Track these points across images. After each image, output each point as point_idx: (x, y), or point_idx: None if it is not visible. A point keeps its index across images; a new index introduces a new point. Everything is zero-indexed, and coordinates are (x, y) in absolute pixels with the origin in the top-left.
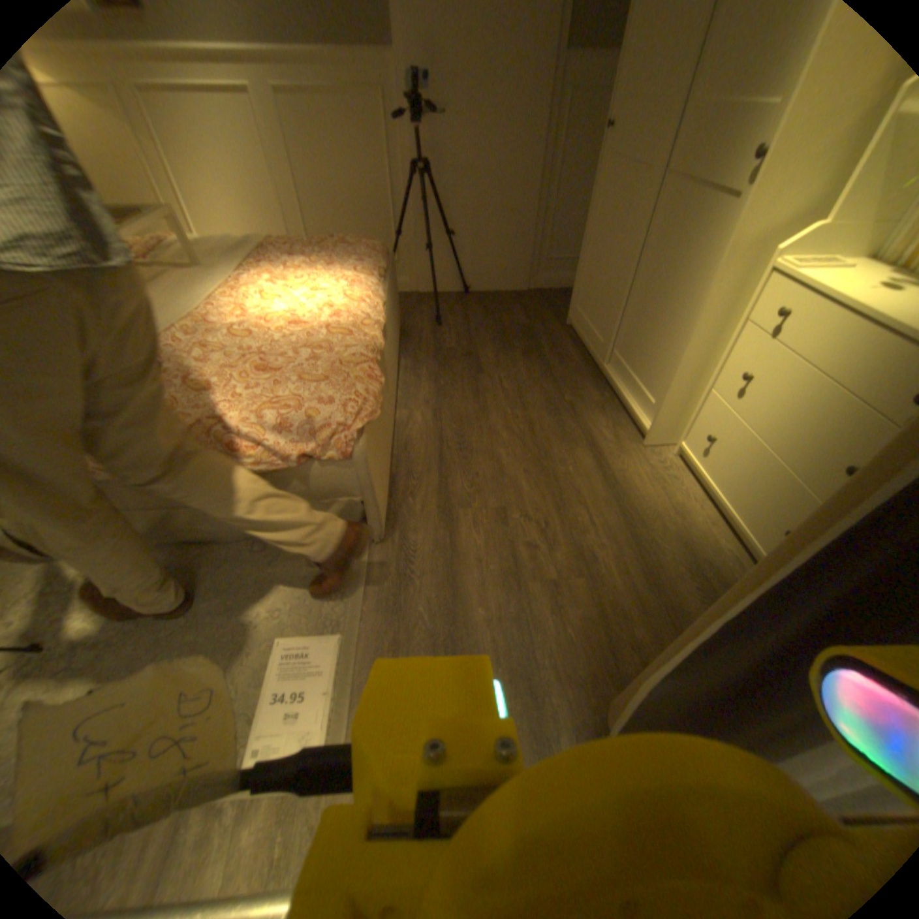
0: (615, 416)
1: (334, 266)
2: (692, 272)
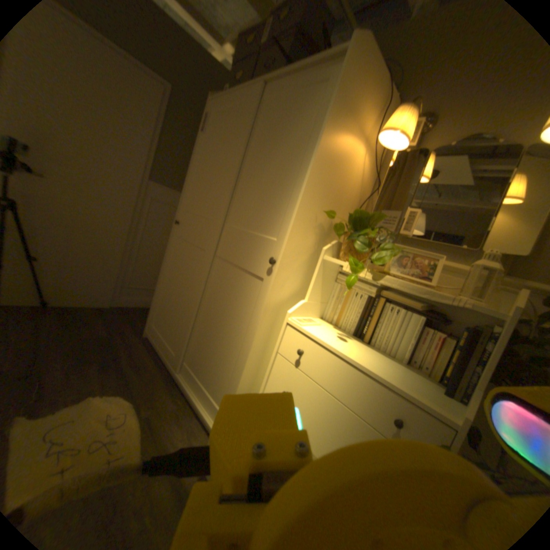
0: (186, 424)
1: None
2: (236, 317)
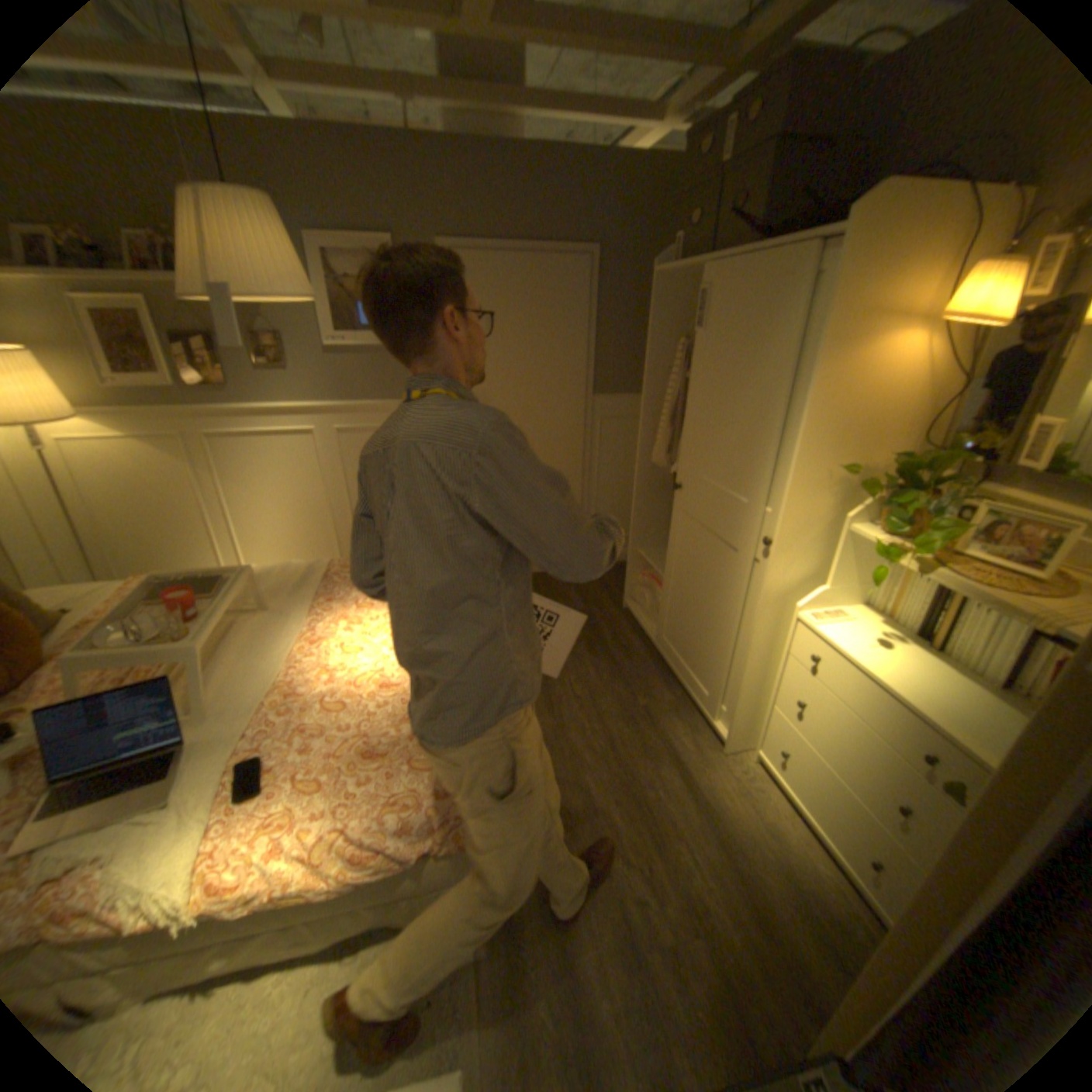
0: (690, 720)
1: None
2: (734, 604)
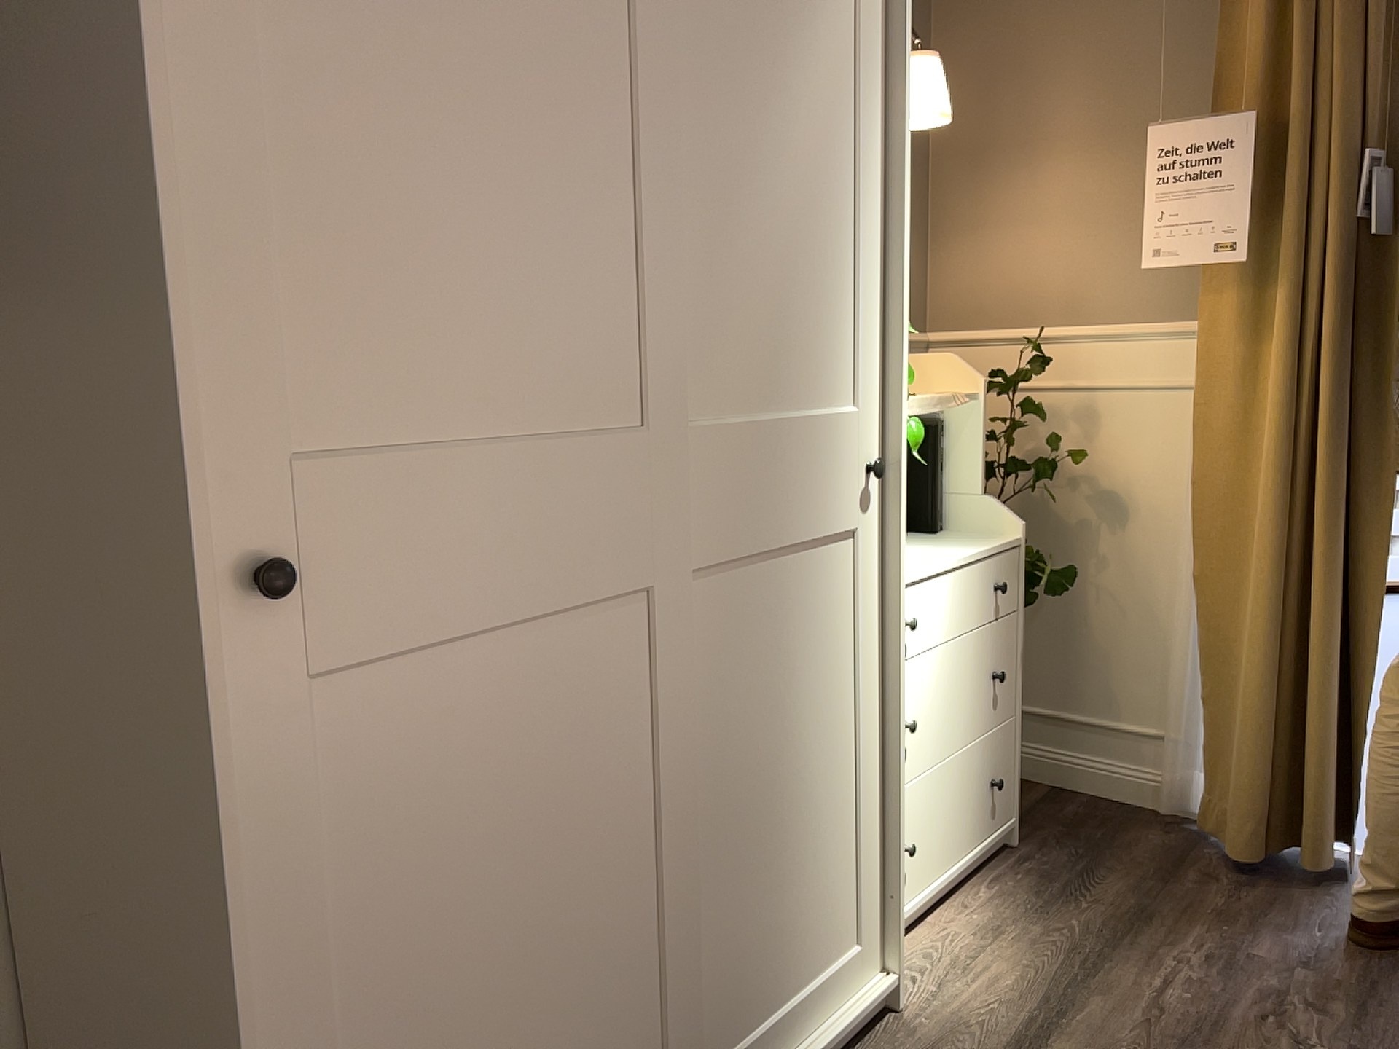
0: None
1: None
2: (824, 691)
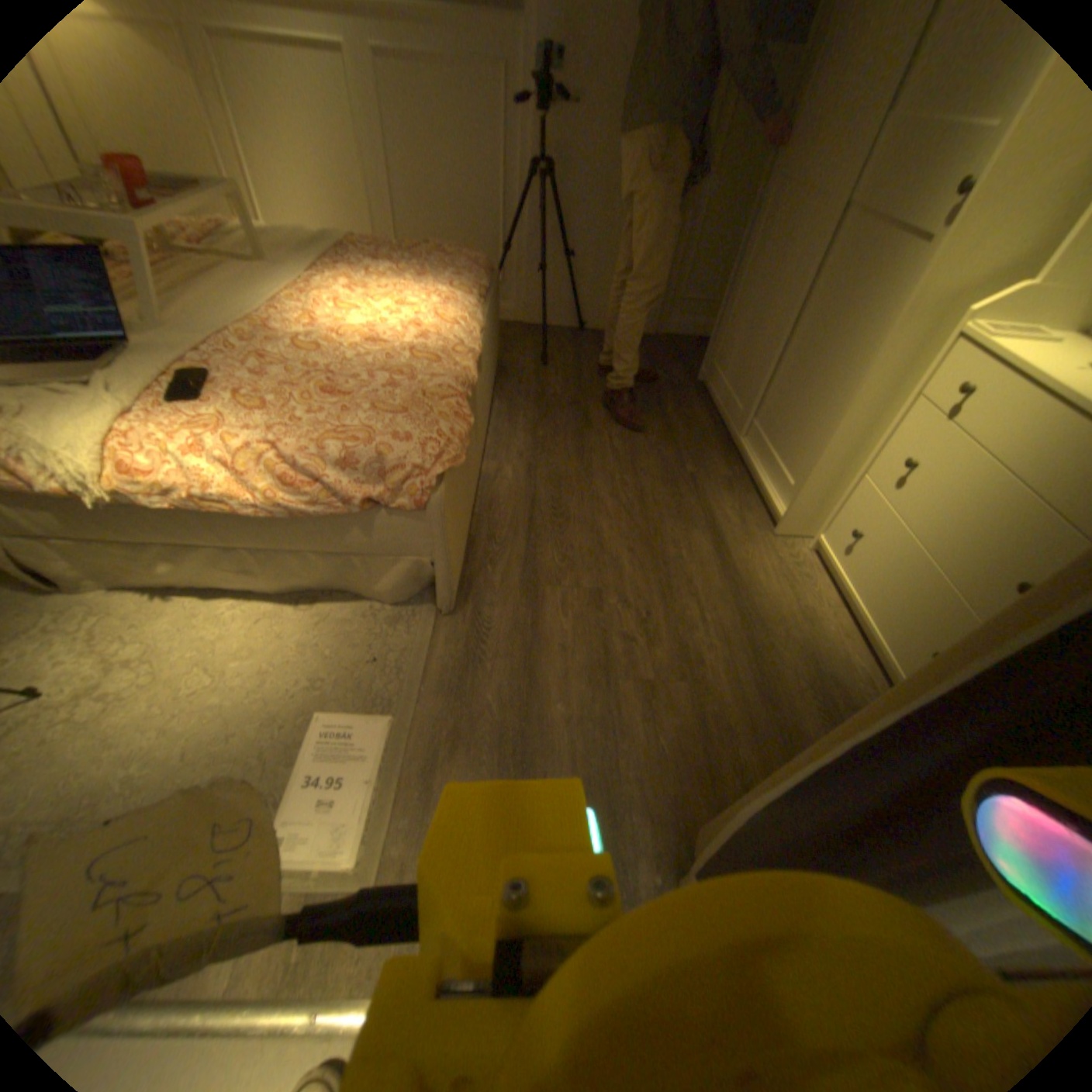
0: (744, 496)
1: (426, 278)
2: (859, 329)
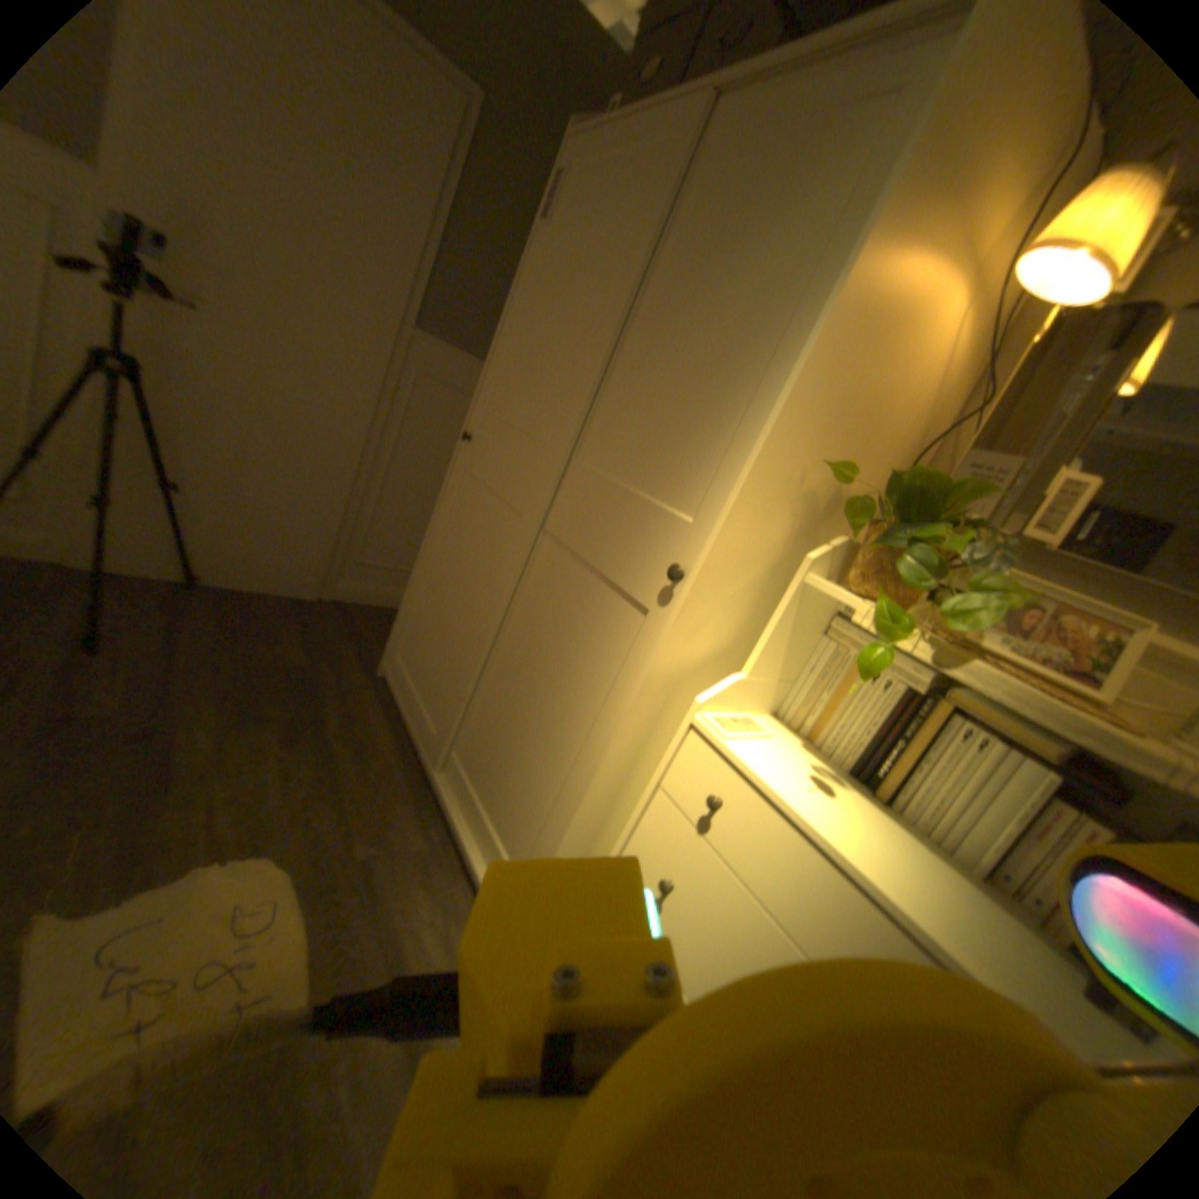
0: (448, 889)
1: None
2: (576, 685)
